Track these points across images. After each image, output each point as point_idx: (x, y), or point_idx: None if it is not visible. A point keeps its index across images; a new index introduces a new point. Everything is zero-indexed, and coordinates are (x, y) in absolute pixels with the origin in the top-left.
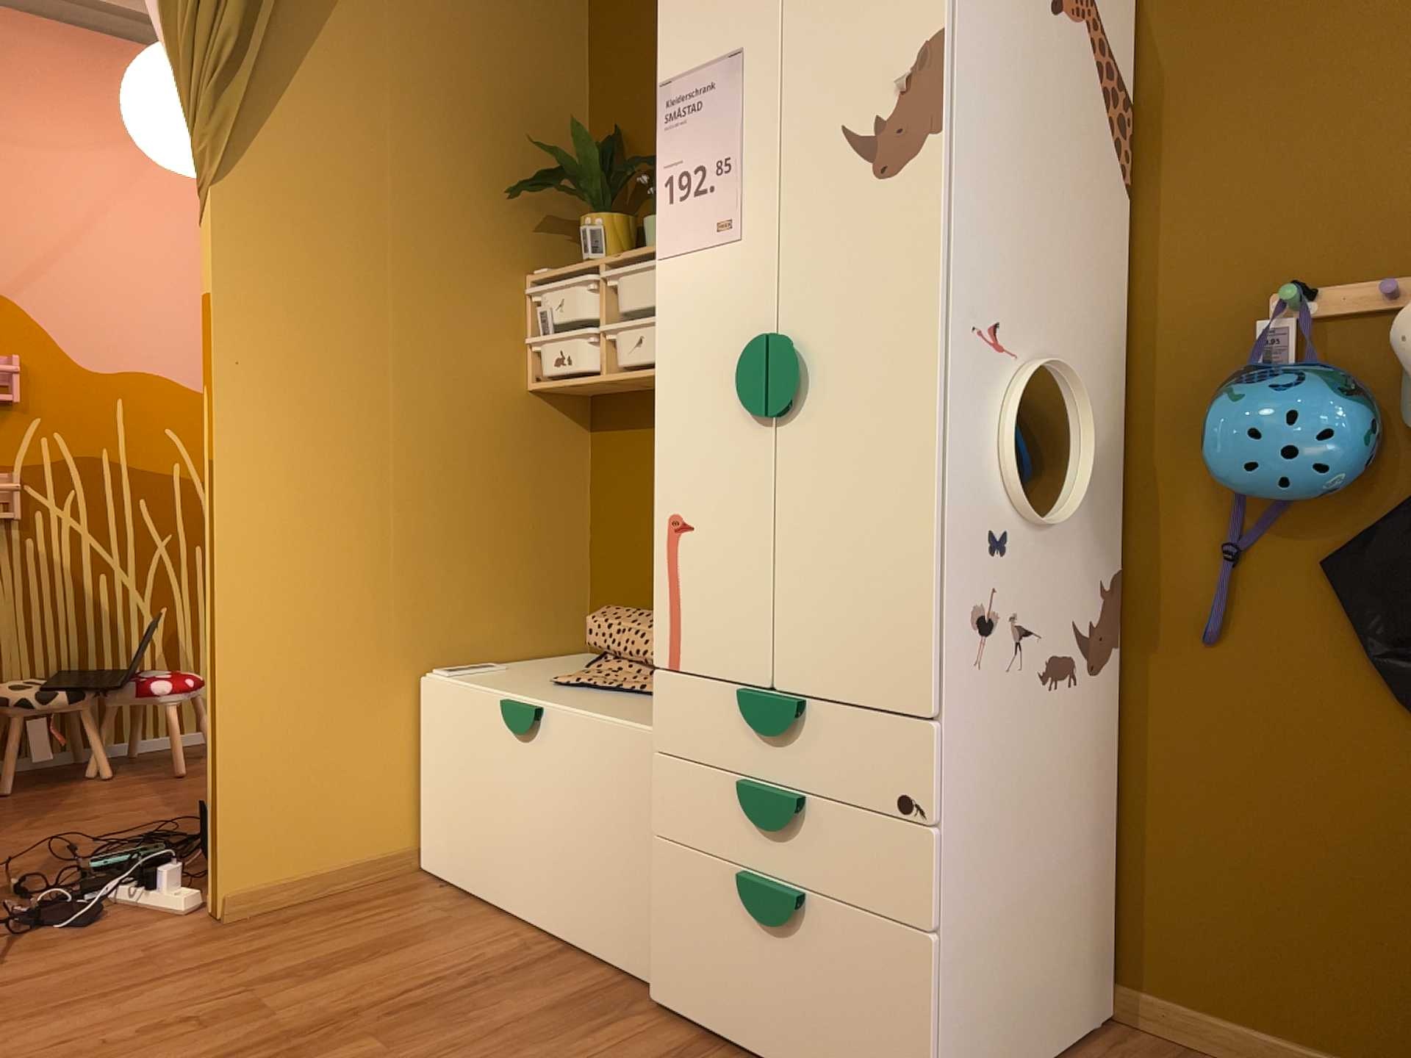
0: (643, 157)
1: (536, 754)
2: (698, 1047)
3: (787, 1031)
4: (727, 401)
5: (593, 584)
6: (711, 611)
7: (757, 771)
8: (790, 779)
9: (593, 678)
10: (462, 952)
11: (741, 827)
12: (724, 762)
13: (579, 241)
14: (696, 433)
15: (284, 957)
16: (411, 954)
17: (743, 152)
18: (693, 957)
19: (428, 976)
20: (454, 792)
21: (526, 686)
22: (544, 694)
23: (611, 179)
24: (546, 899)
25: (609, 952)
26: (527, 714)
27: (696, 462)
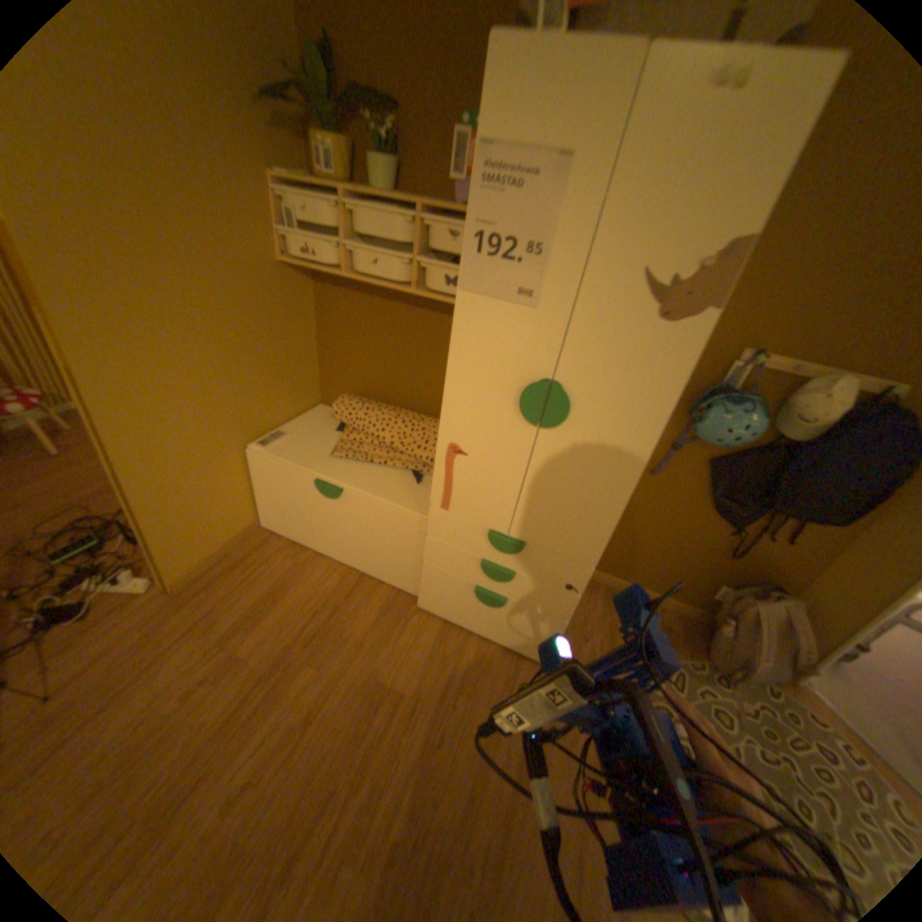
0: (356, 82)
1: (341, 505)
2: (446, 628)
3: (489, 629)
4: (503, 402)
5: (325, 372)
6: (474, 494)
7: (490, 557)
8: (509, 564)
9: (354, 450)
10: (318, 589)
11: (477, 571)
12: (472, 549)
13: (298, 138)
14: (477, 411)
15: (229, 615)
16: (294, 596)
17: (554, 247)
18: (443, 601)
19: (311, 610)
20: (285, 506)
21: (319, 459)
22: (336, 470)
23: (332, 98)
24: (350, 556)
25: (389, 581)
26: (338, 493)
27: (474, 425)
